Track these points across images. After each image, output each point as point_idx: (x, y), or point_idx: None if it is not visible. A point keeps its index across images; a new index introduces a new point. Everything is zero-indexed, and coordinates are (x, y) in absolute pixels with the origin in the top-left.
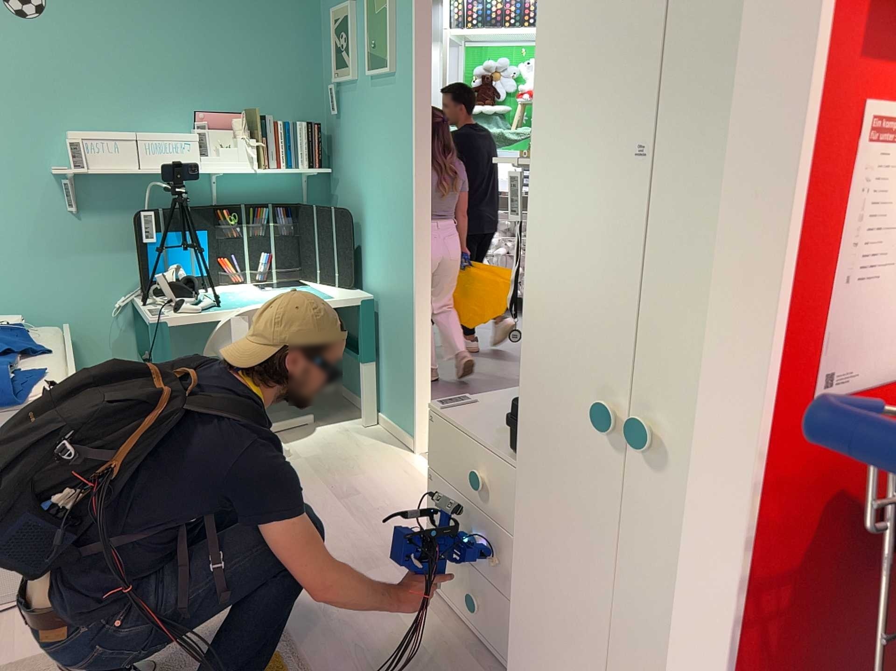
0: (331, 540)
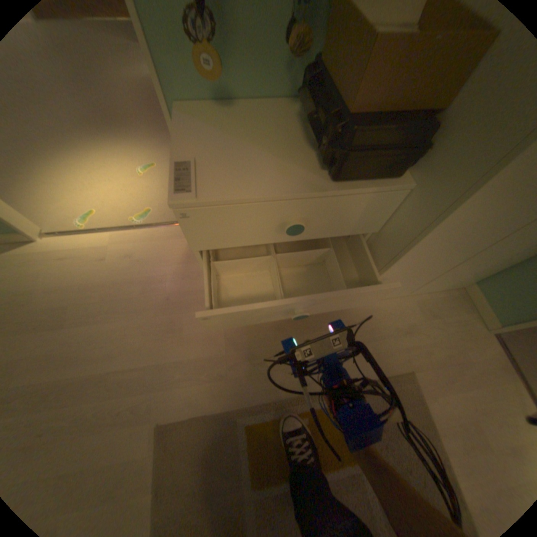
0: (122, 349)
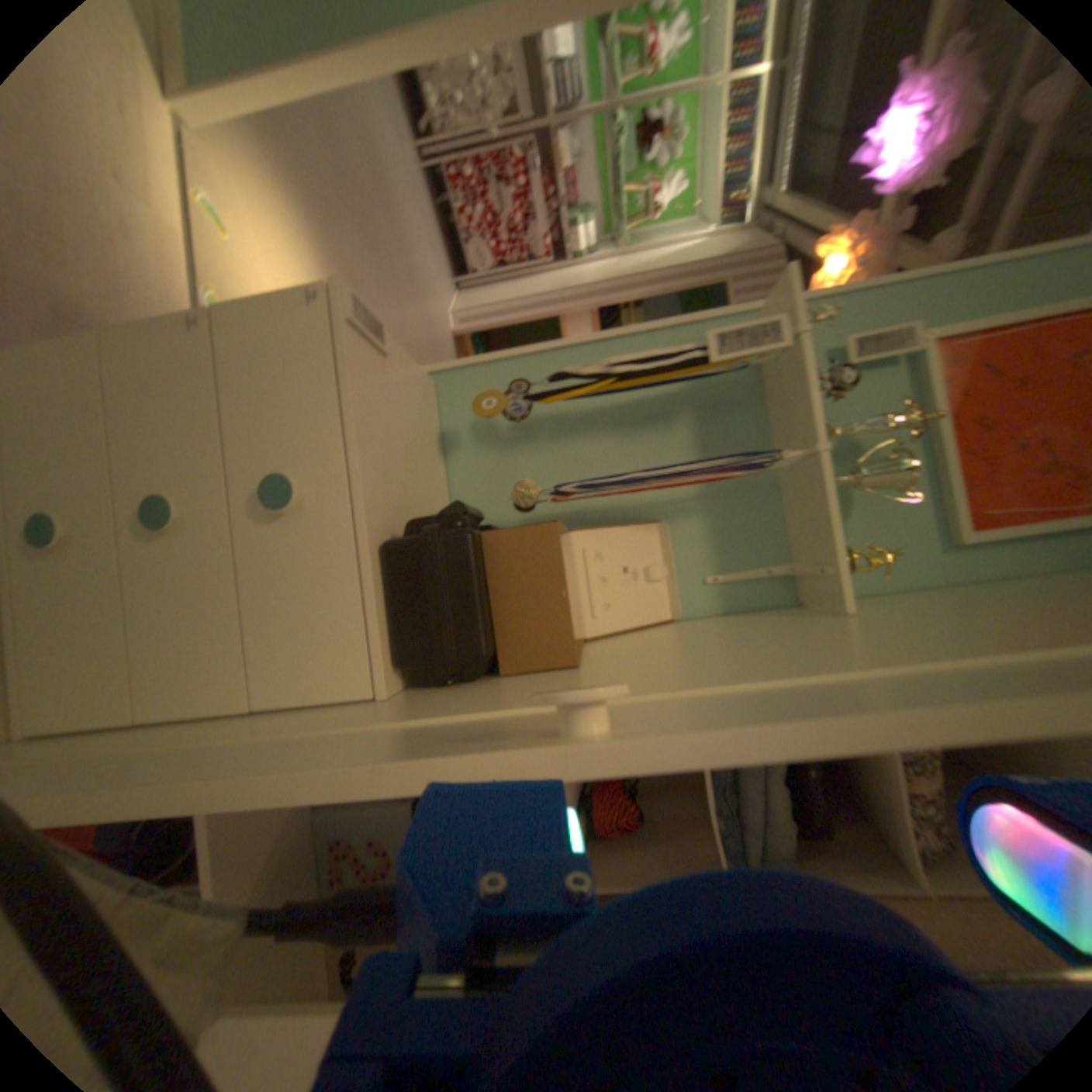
0: None
